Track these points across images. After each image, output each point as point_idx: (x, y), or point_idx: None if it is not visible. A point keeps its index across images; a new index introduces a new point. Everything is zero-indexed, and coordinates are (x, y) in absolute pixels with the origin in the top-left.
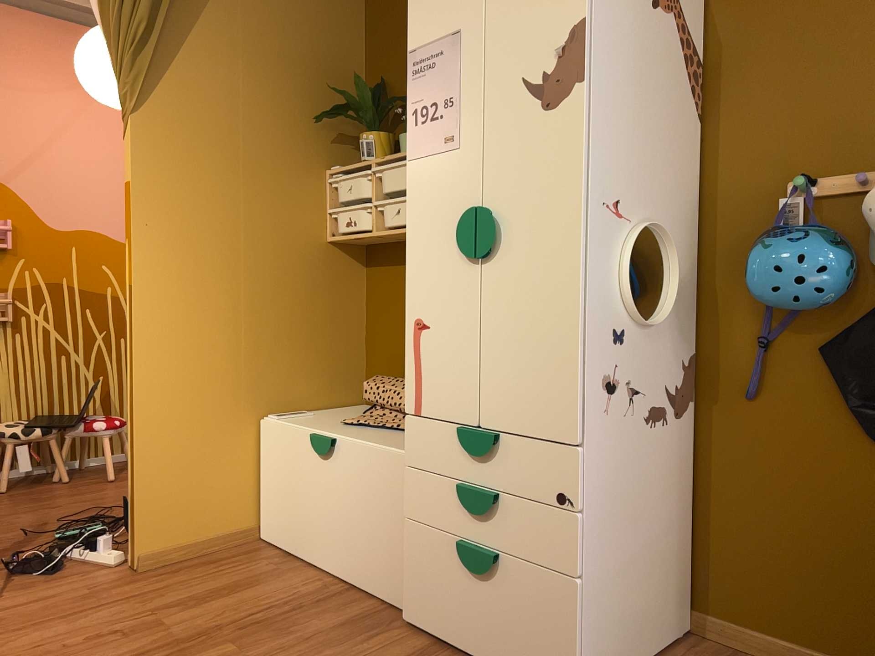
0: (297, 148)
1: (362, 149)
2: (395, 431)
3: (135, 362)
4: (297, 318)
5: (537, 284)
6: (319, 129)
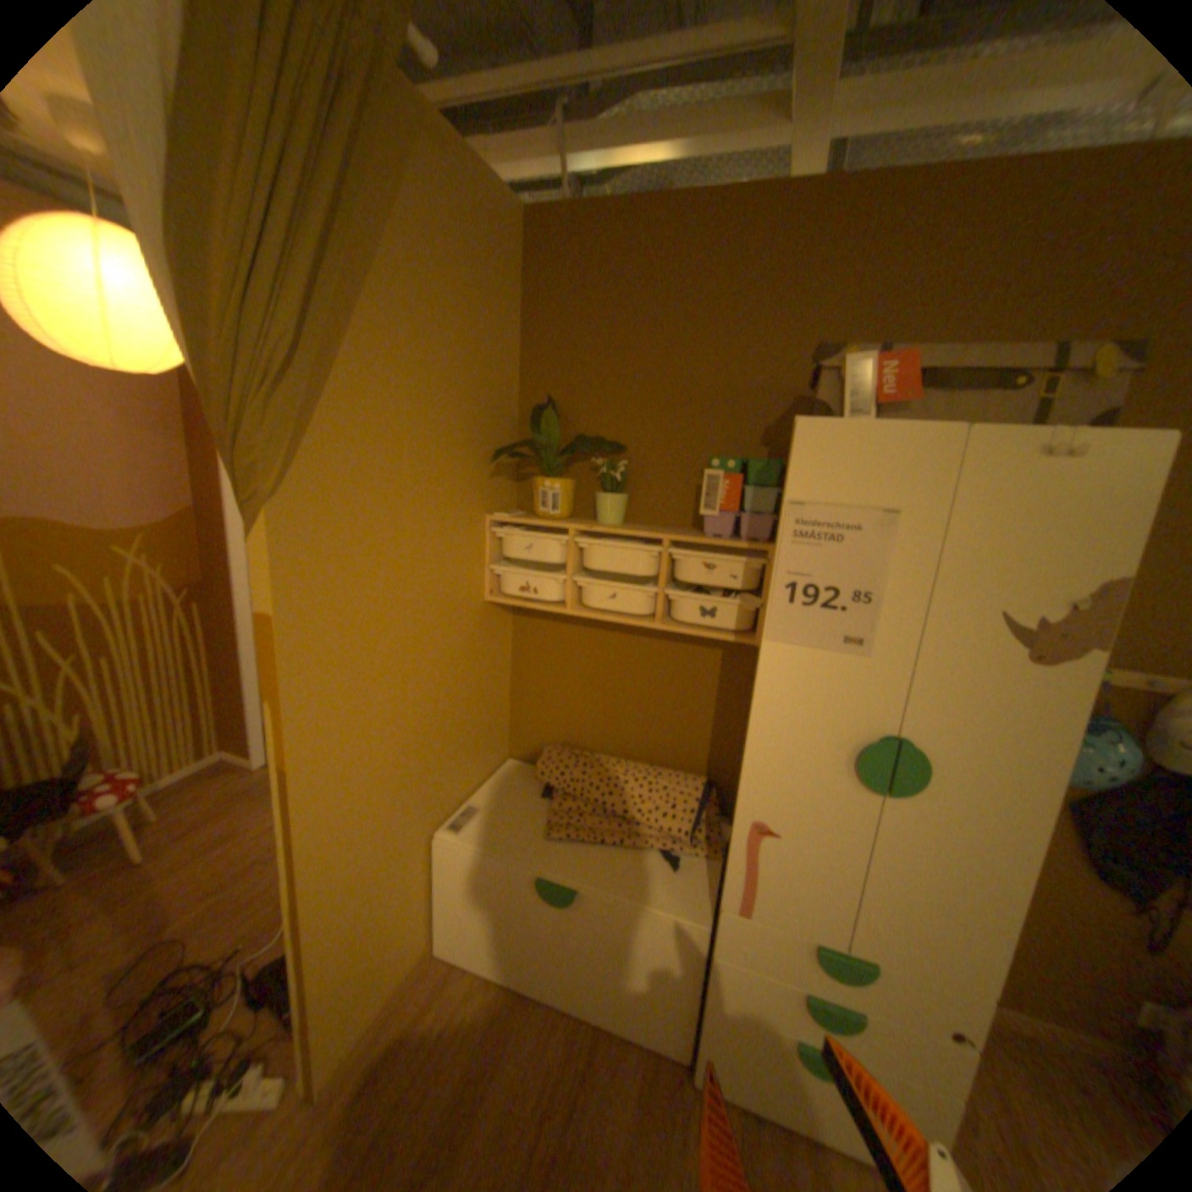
0: (460, 494)
1: (539, 497)
2: (621, 849)
3: (296, 872)
4: (459, 703)
5: (972, 843)
6: (479, 462)
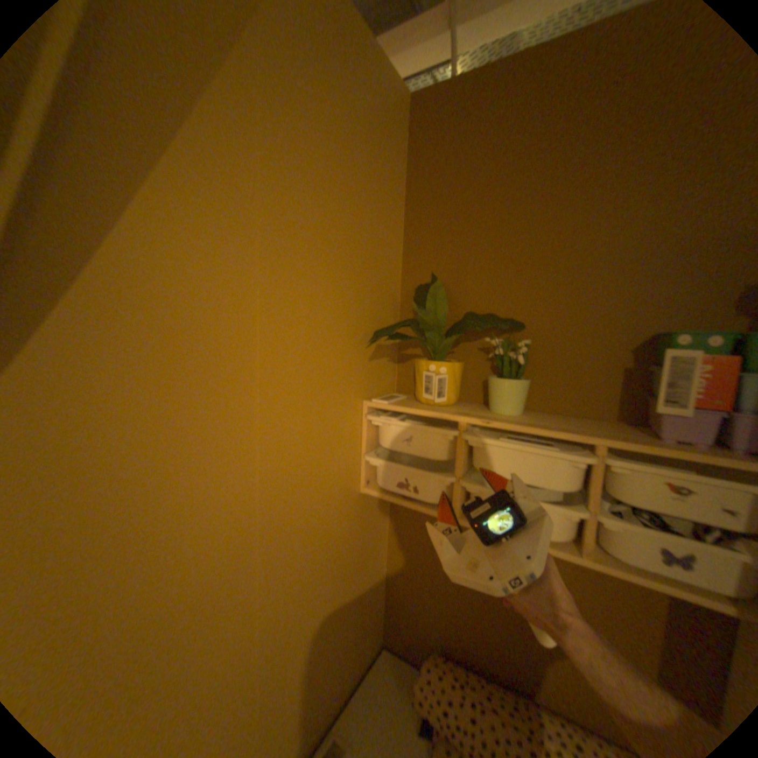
0: (335, 380)
1: (423, 380)
2: None
3: None
4: (328, 614)
5: None
6: (359, 343)
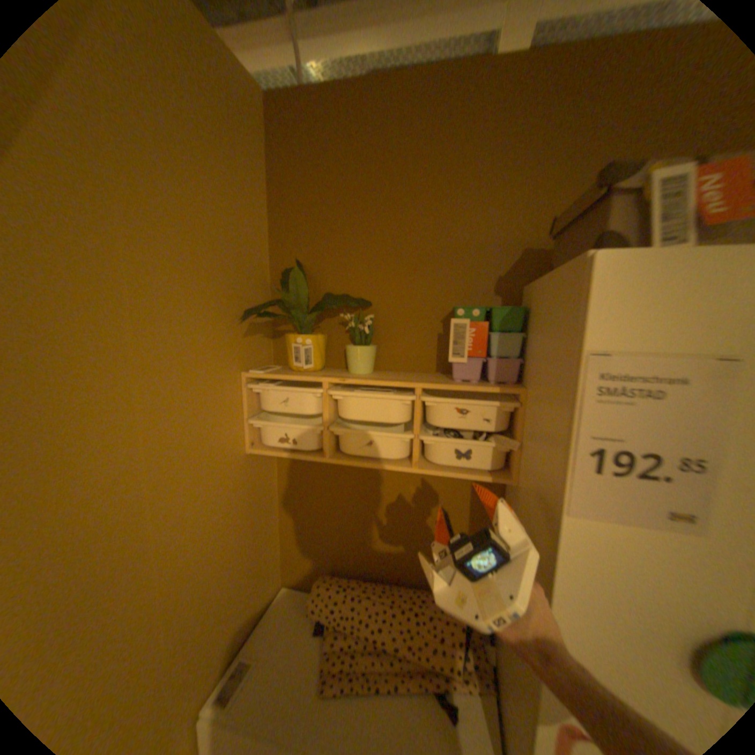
0: (209, 355)
1: (293, 352)
2: (397, 697)
3: None
4: (224, 561)
5: None
6: (231, 322)
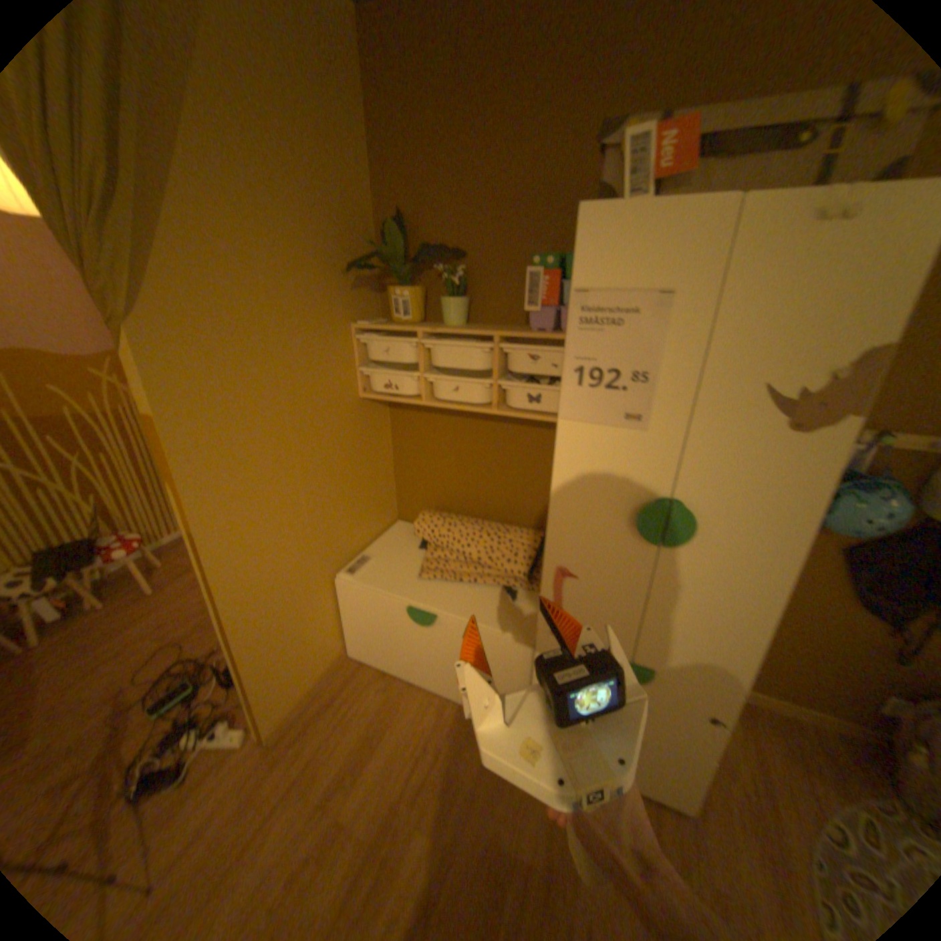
0: (321, 306)
1: (392, 304)
2: (474, 584)
3: (217, 602)
4: (346, 479)
5: (730, 582)
6: (338, 275)
